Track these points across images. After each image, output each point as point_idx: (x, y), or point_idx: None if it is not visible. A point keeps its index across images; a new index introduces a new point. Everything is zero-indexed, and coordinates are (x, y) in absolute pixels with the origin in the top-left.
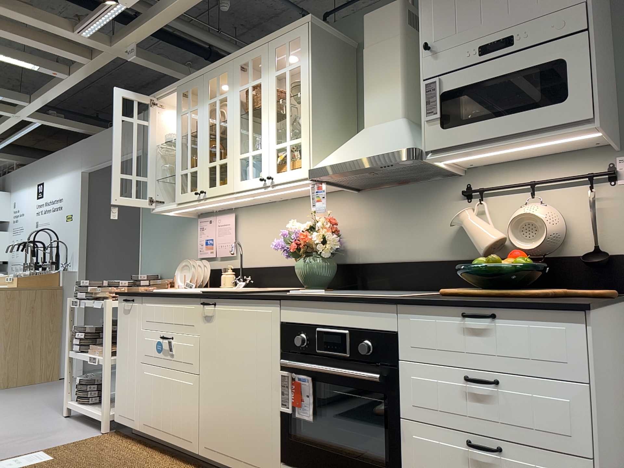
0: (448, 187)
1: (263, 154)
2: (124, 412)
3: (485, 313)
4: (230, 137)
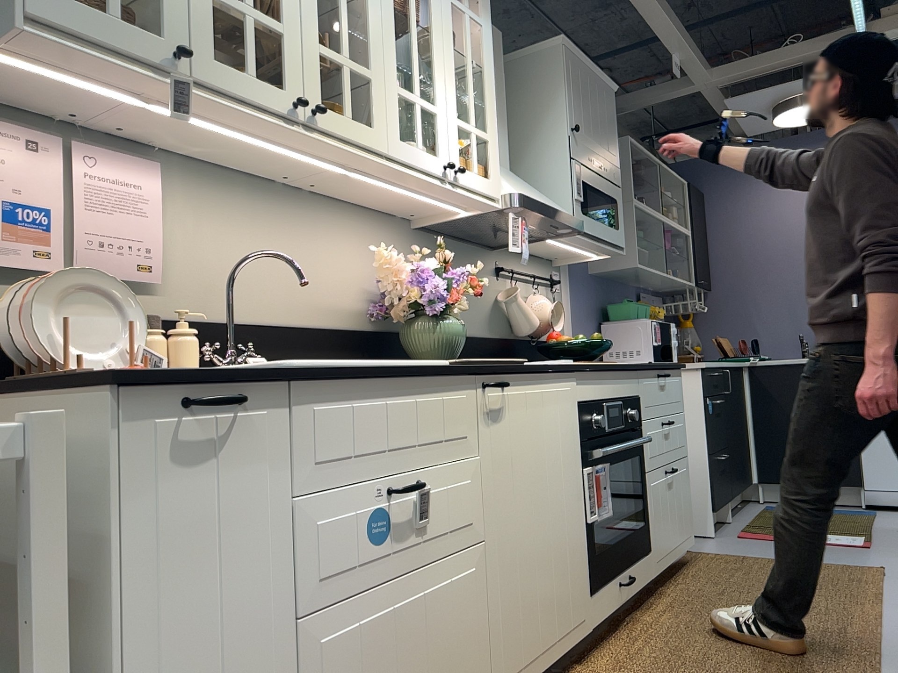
0: (488, 258)
1: (441, 120)
2: None
3: (664, 373)
4: (378, 35)
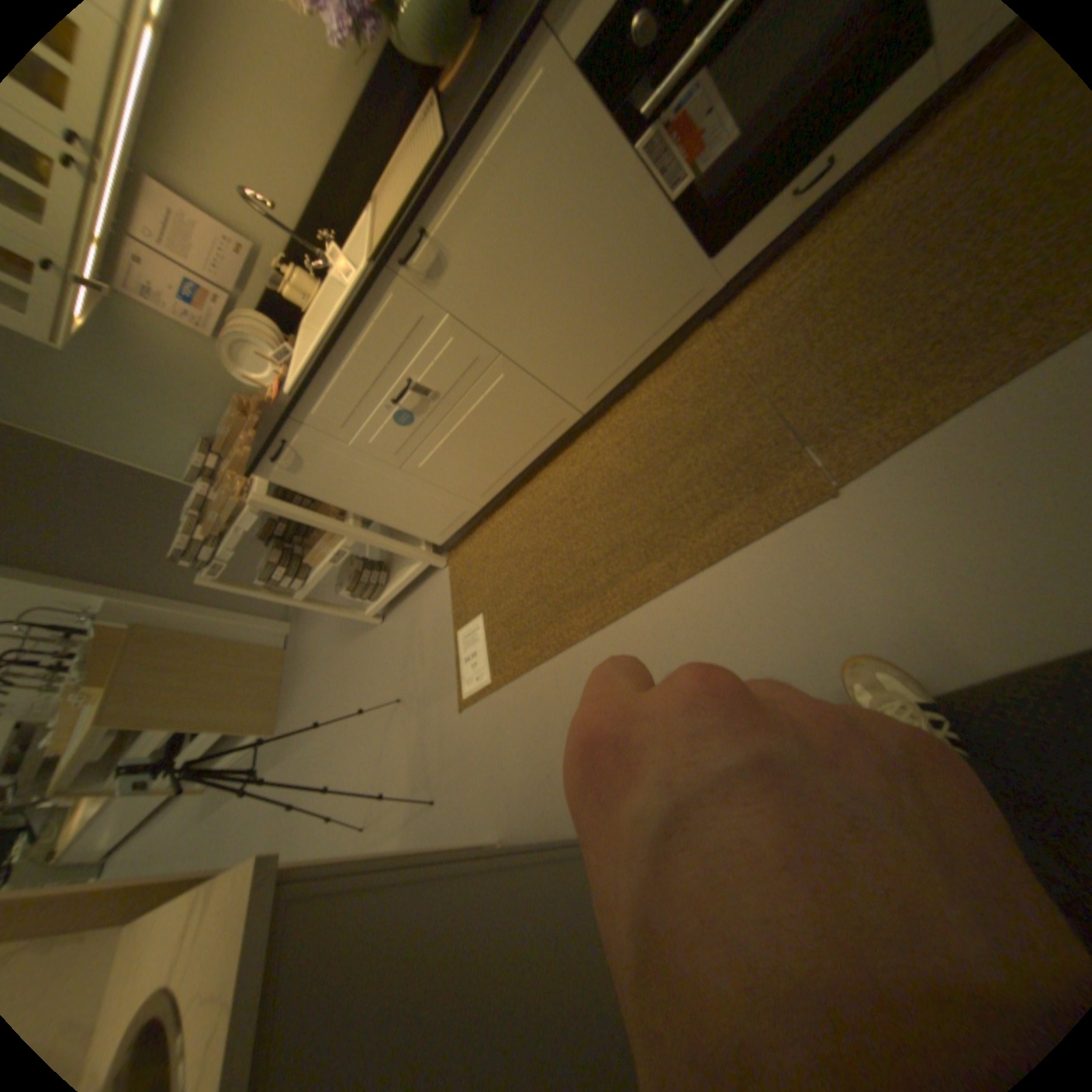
0: None
1: None
2: (446, 524)
3: None
4: None
